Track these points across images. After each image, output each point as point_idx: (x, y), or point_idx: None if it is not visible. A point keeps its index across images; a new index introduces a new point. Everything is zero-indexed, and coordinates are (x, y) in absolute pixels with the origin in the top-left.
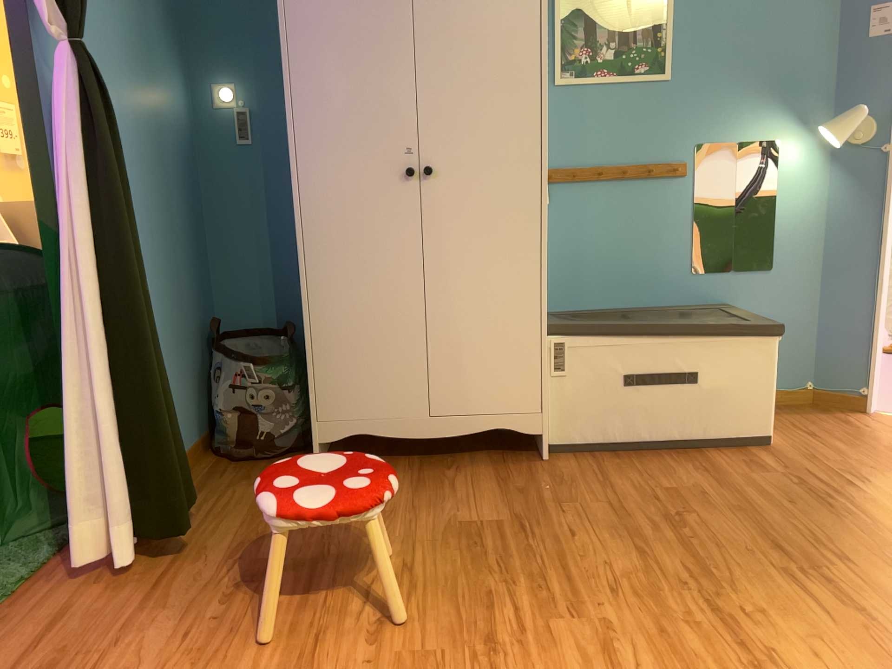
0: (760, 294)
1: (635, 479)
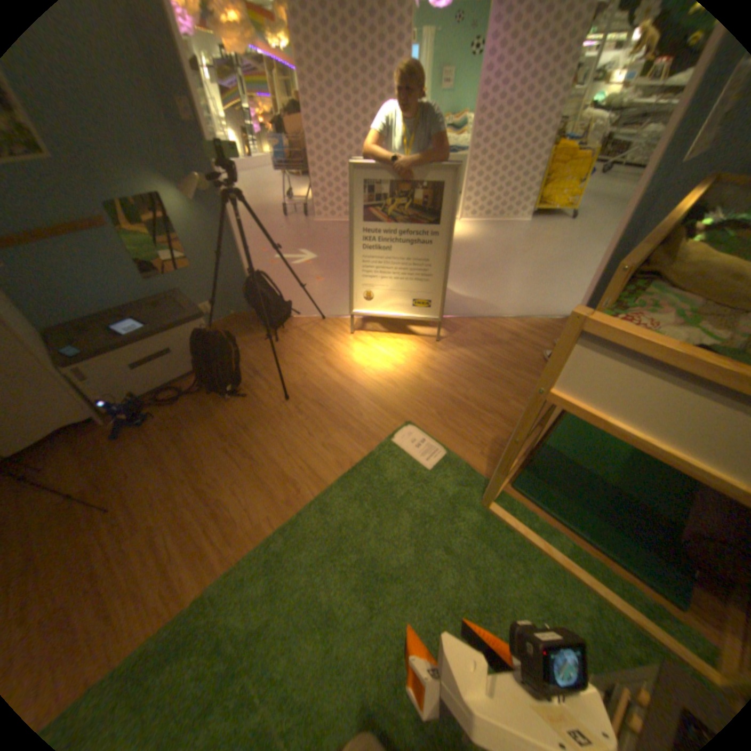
0: (189, 279)
1: (158, 416)
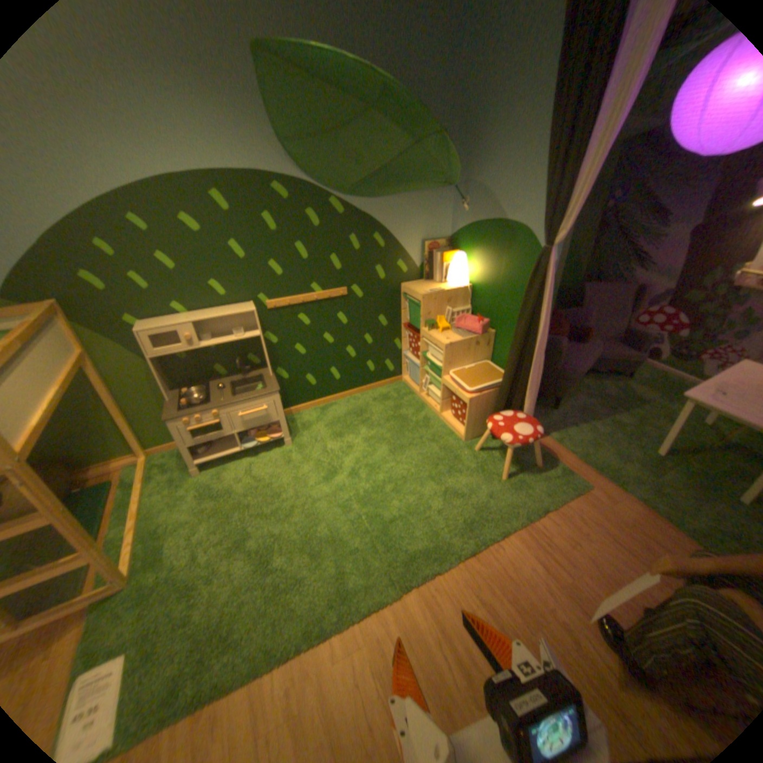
0: None
1: None
